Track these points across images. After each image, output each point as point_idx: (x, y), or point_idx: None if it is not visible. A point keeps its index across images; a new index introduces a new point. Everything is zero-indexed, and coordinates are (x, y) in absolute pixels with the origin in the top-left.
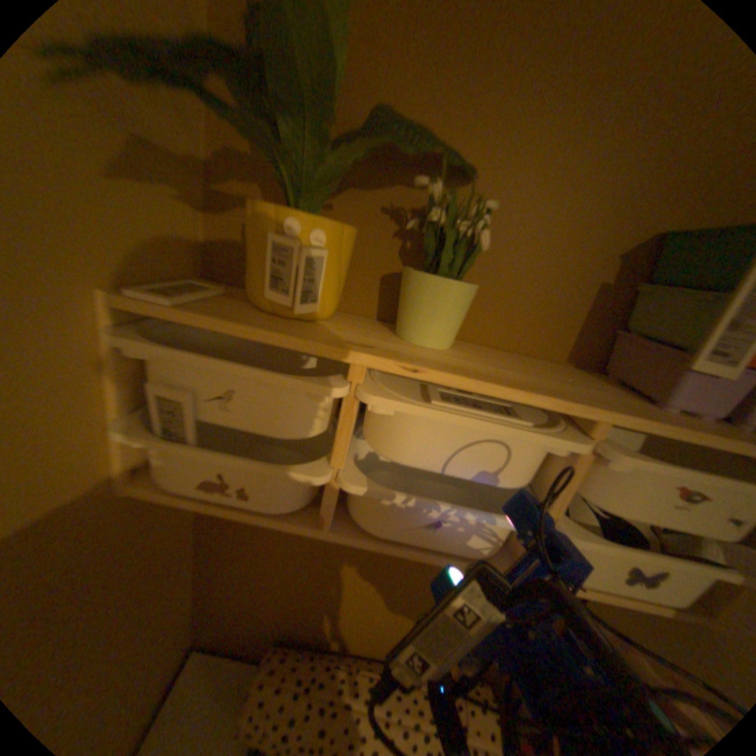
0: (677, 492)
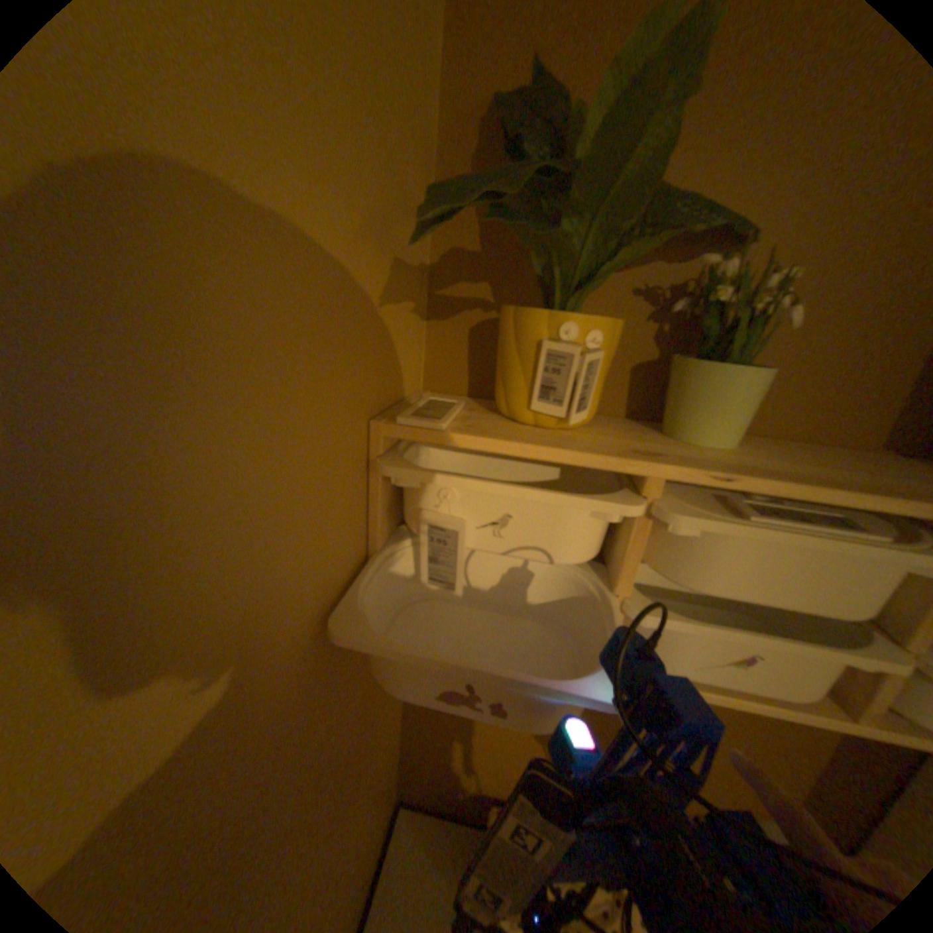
0: None
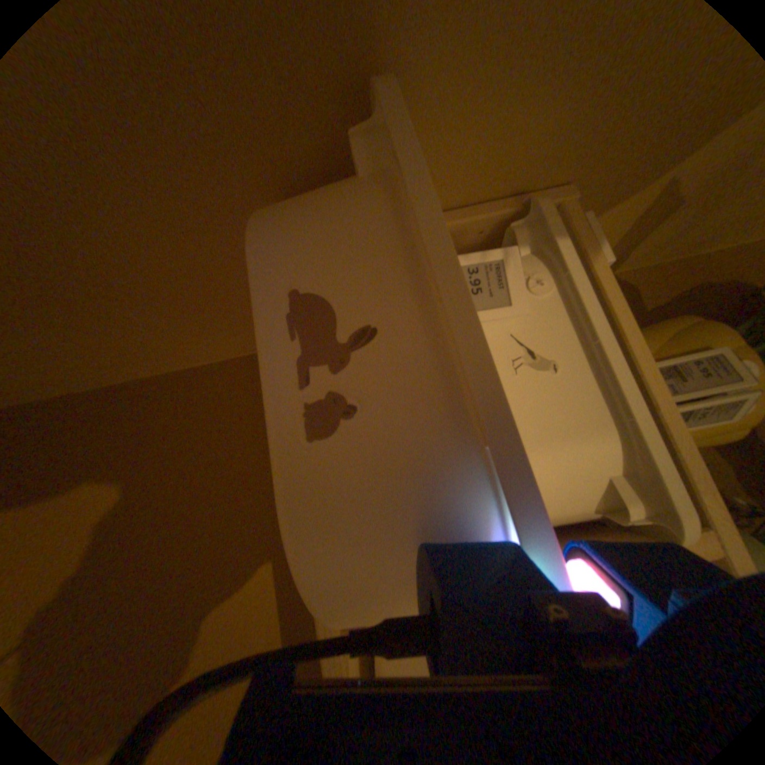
0: None
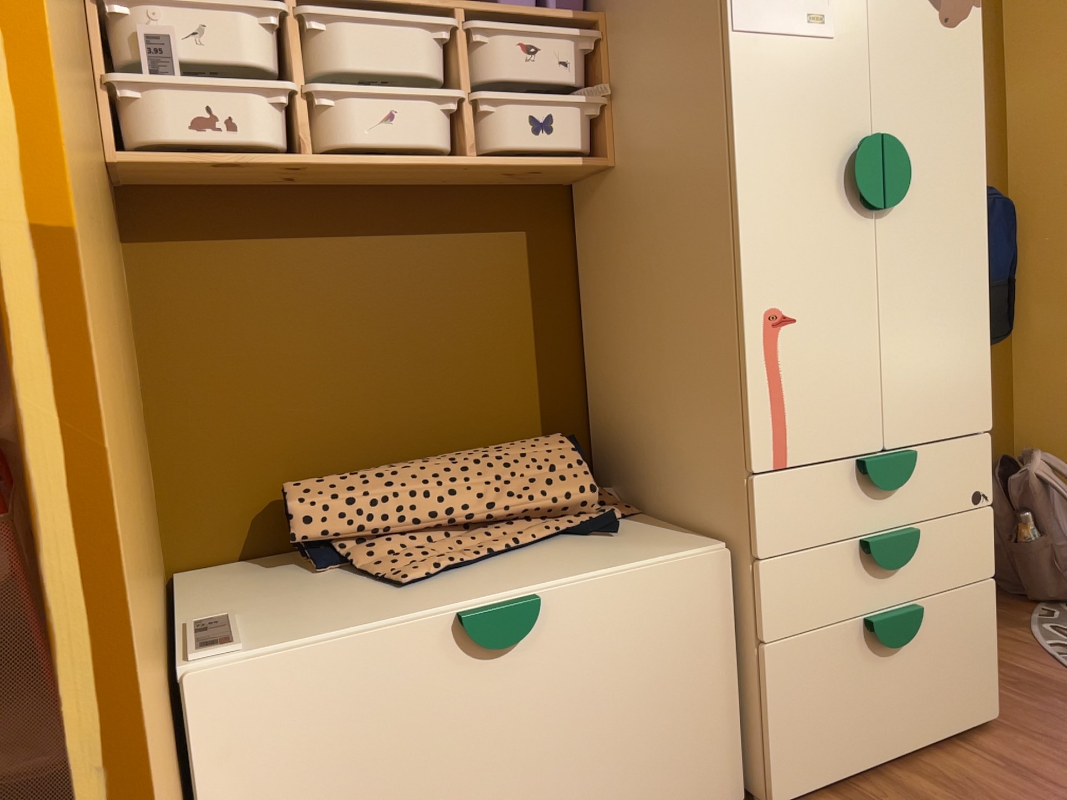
0: (522, 50)
